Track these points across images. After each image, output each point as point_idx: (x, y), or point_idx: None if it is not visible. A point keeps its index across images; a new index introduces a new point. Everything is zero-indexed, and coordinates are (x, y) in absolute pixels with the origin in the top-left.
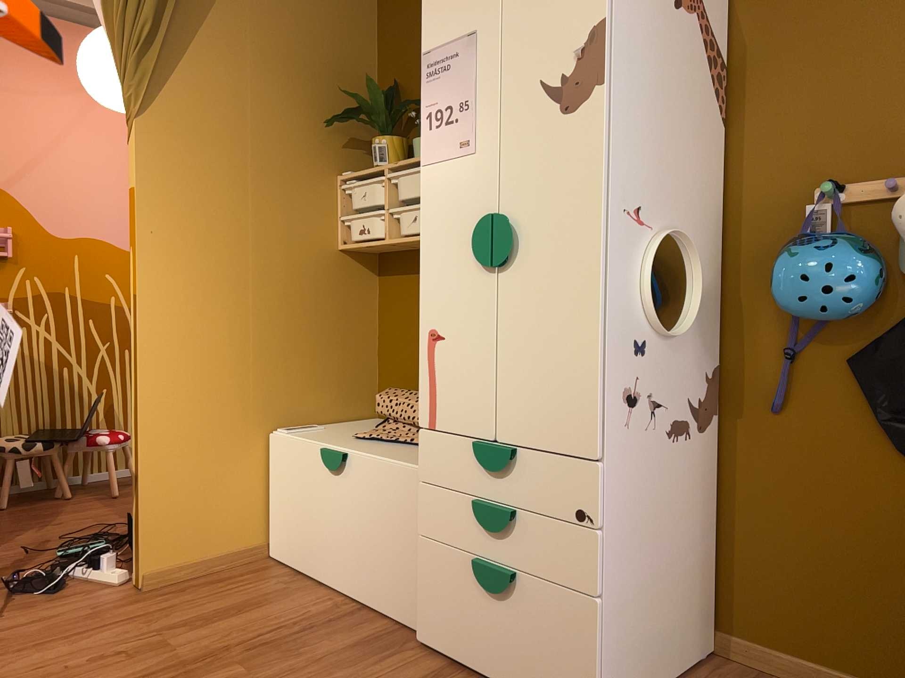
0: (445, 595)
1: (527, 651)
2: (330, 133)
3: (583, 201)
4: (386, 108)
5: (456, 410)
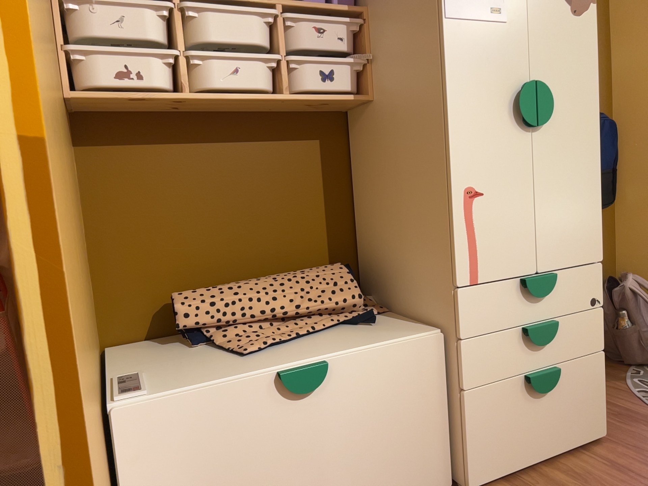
0: (497, 425)
1: (566, 416)
2: None
3: (587, 83)
4: None
5: (500, 258)
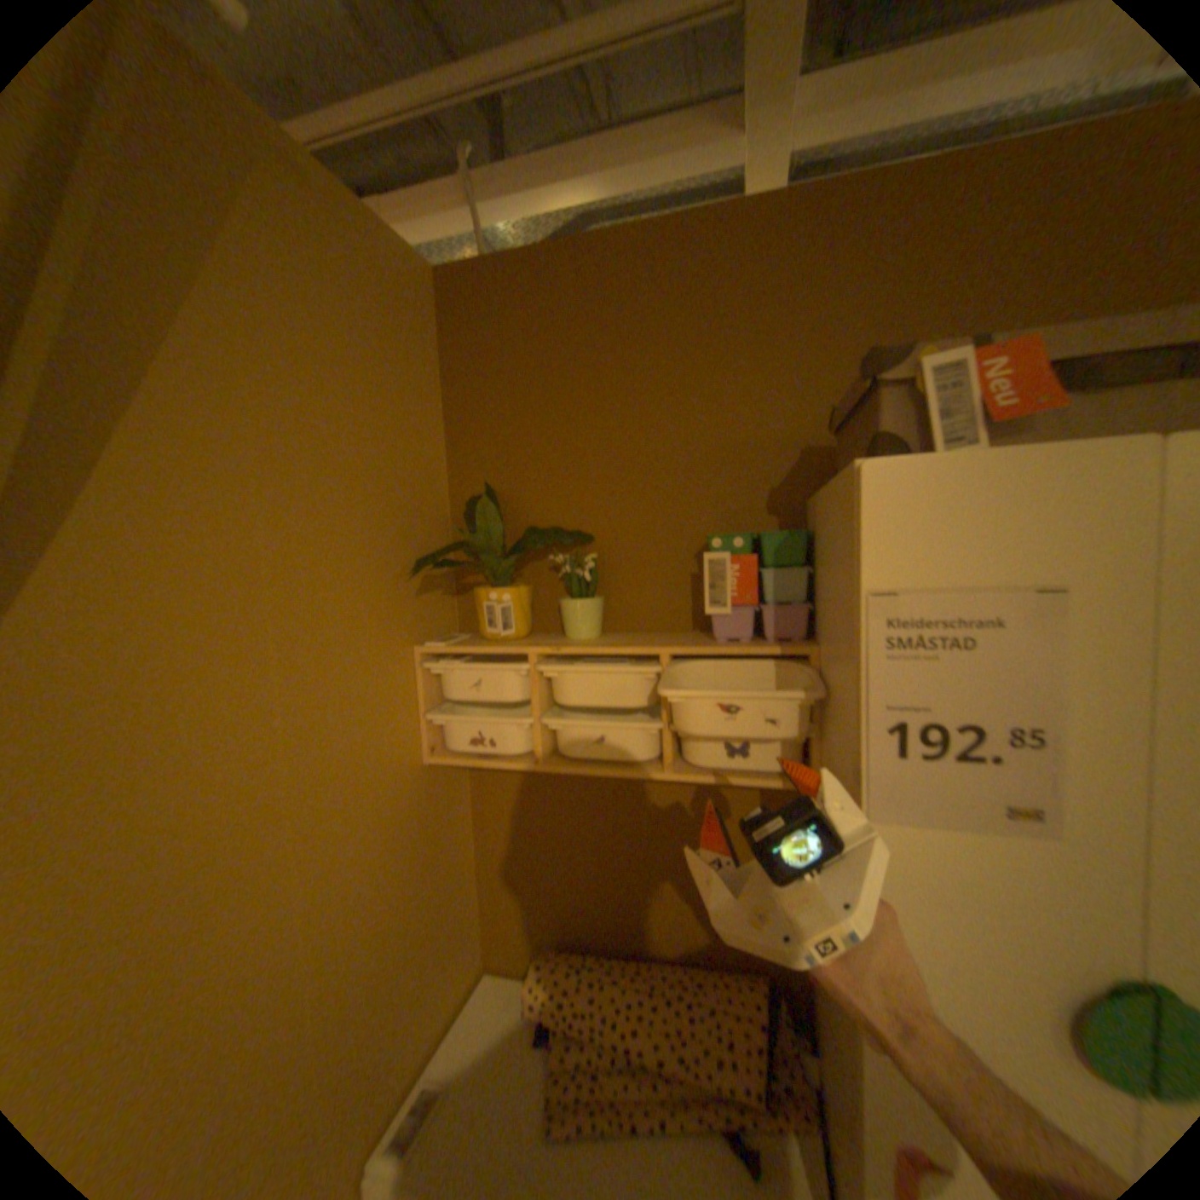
0: None
1: None
2: (399, 576)
3: None
4: (503, 539)
5: None
